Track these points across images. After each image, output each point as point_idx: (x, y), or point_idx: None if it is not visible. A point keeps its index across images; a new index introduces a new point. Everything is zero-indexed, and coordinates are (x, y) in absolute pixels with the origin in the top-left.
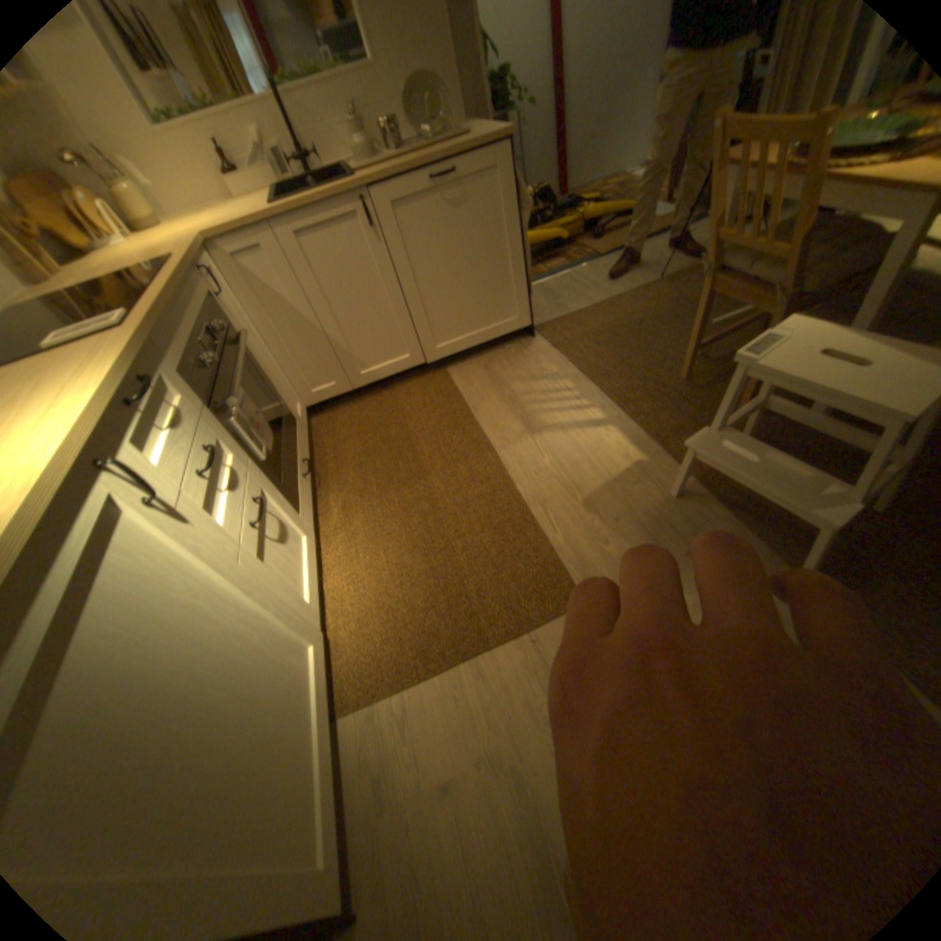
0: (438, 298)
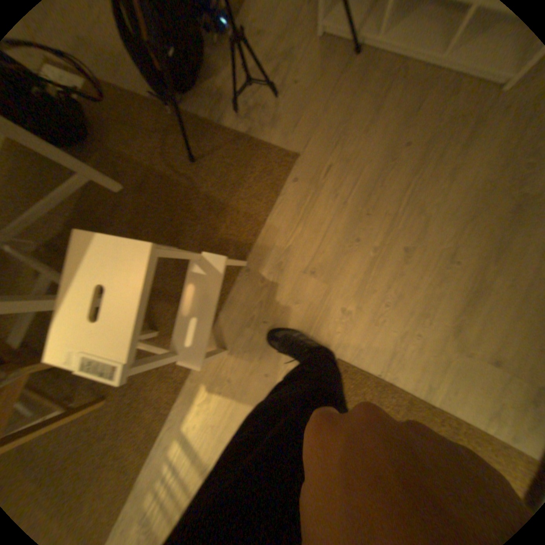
0: None
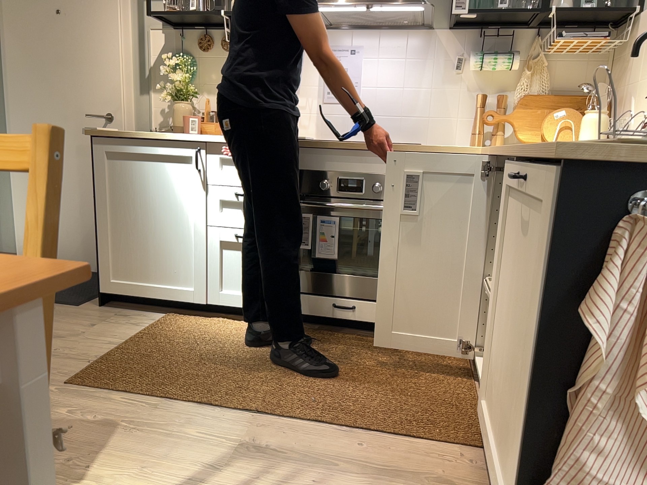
0: (498, 341)
